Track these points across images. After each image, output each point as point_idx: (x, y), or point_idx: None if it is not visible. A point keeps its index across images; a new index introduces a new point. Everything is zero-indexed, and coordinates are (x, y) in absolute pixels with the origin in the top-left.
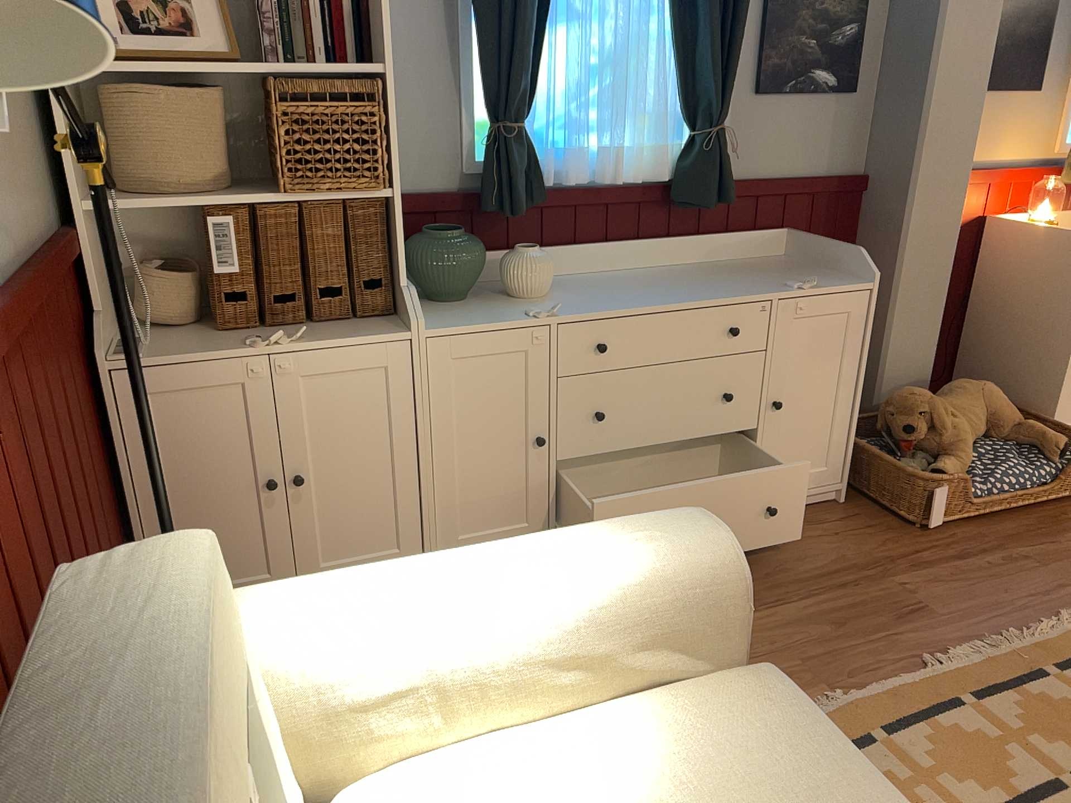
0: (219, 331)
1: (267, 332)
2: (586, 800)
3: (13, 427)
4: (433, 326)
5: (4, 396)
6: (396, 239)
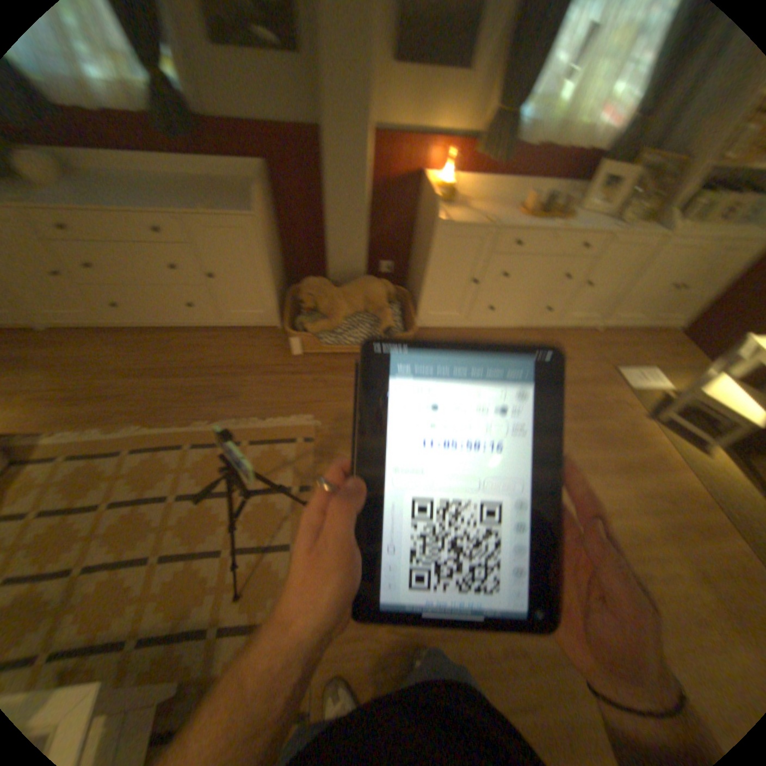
0: None
1: None
2: None
3: None
4: None
5: None
6: None
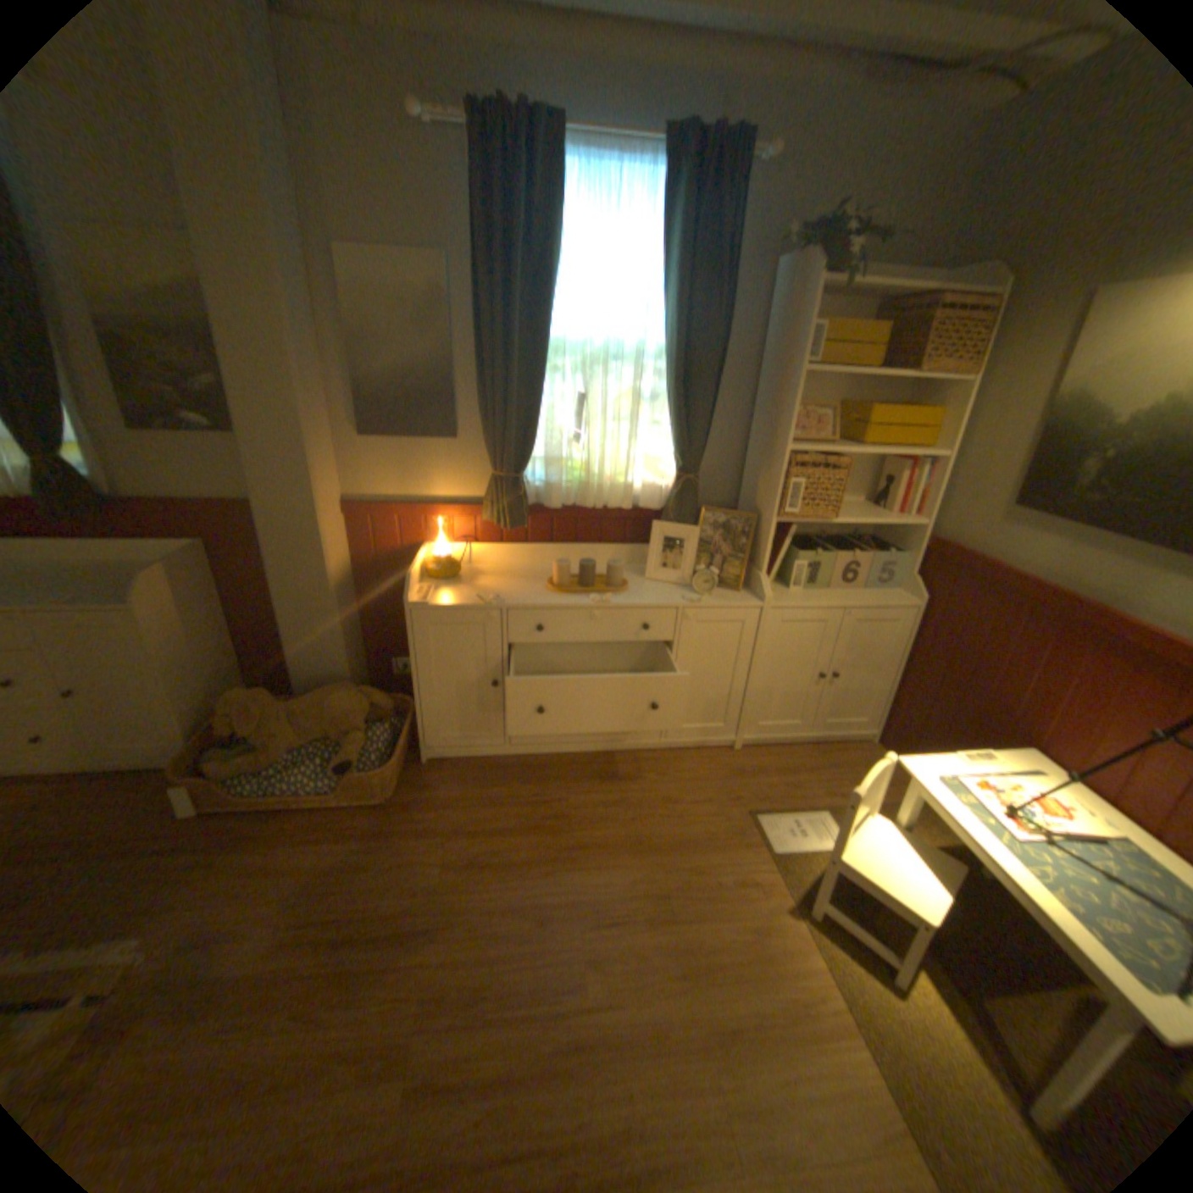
0: None
1: None
2: None
3: None
4: None
5: None
6: None
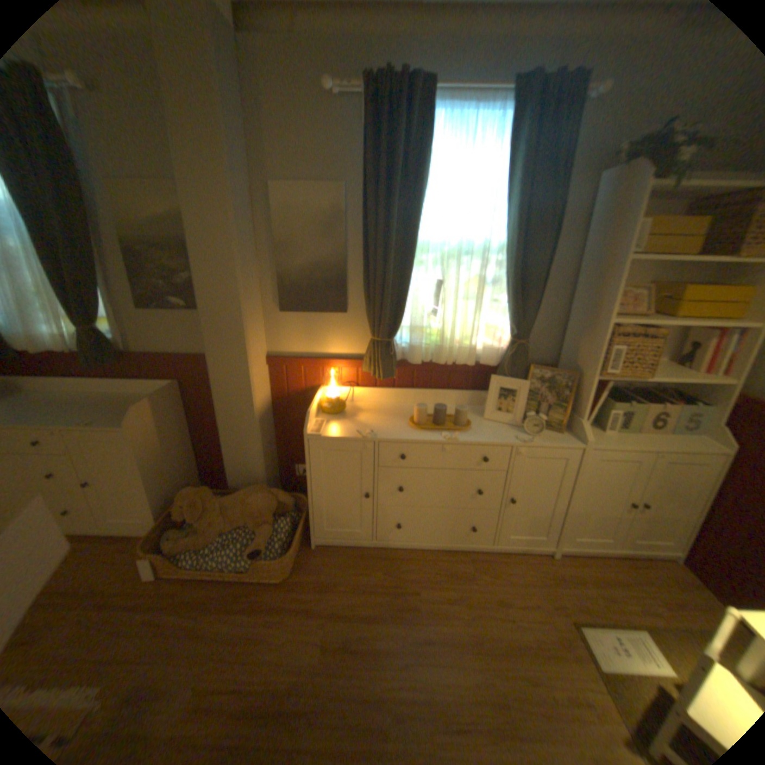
0: None
1: None
2: None
3: None
4: None
5: None
6: None
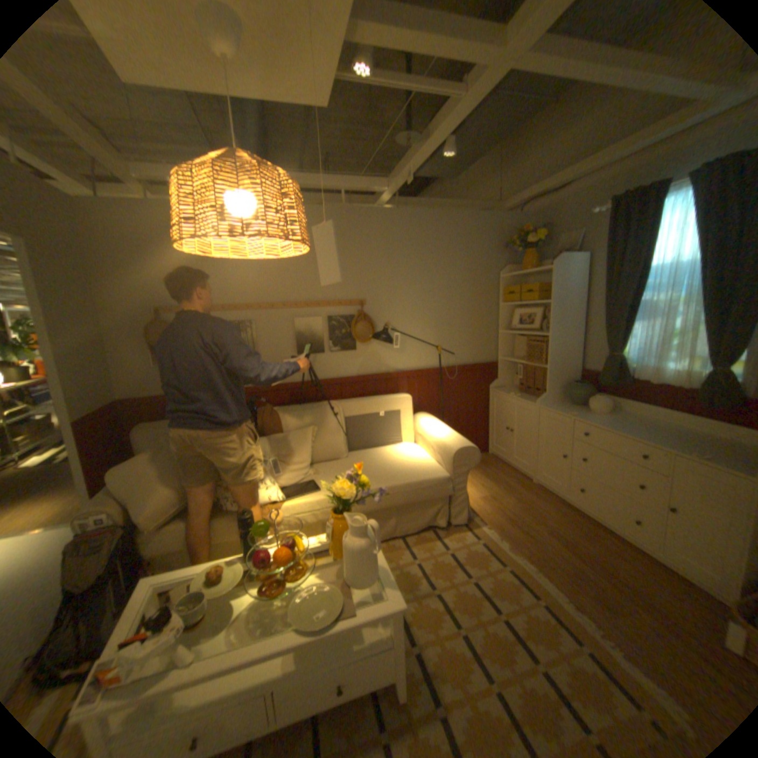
0: (517, 391)
1: (523, 394)
2: (410, 457)
3: (437, 385)
4: (545, 405)
5: (437, 380)
6: (556, 380)
